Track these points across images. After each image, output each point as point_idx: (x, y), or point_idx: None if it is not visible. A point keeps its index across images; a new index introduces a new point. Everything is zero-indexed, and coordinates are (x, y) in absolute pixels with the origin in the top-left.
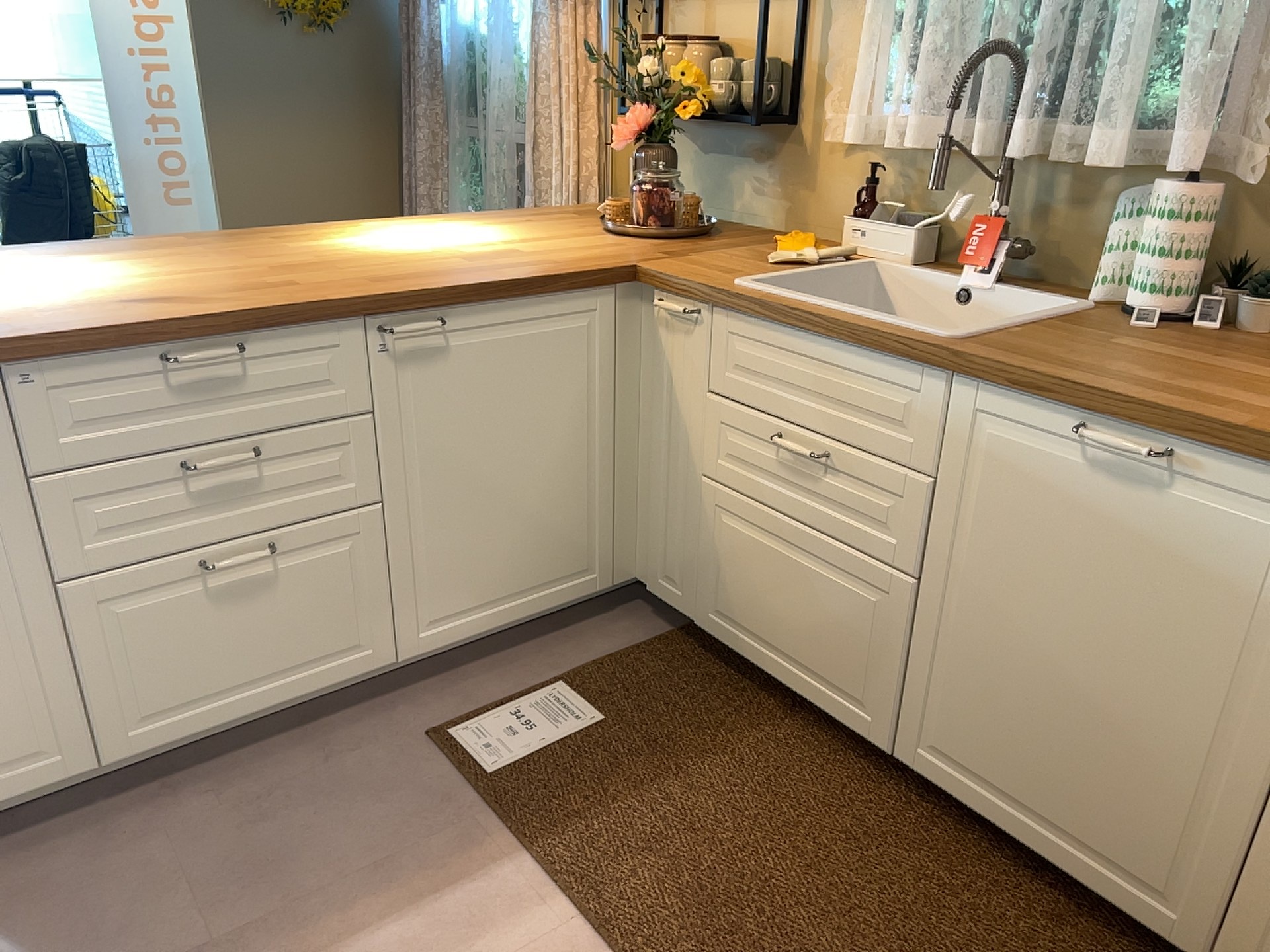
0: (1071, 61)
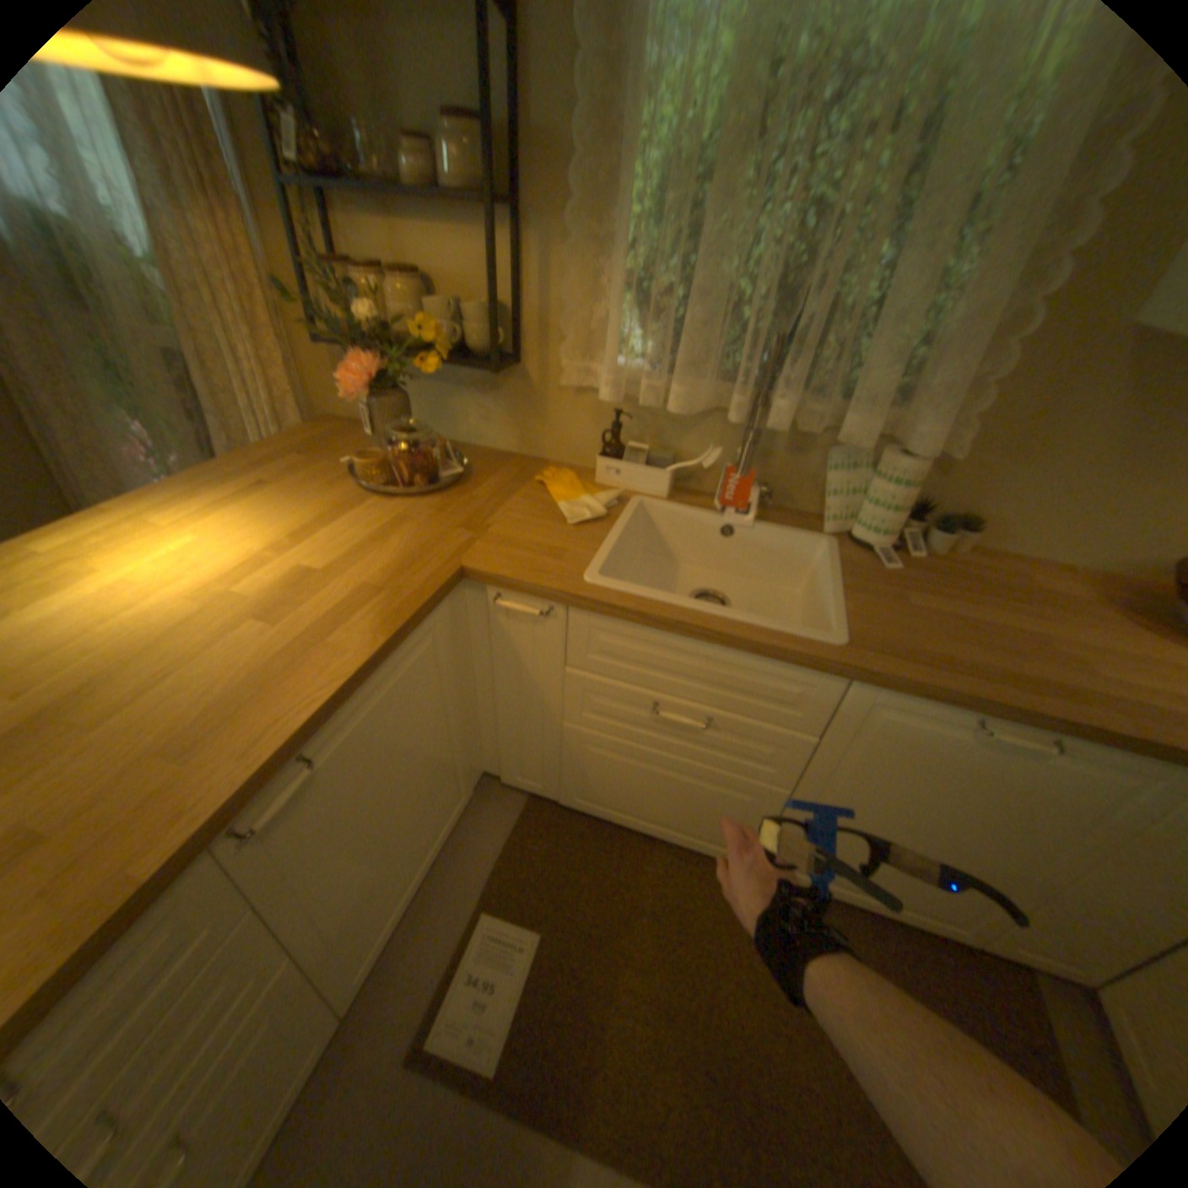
0: (830, 348)
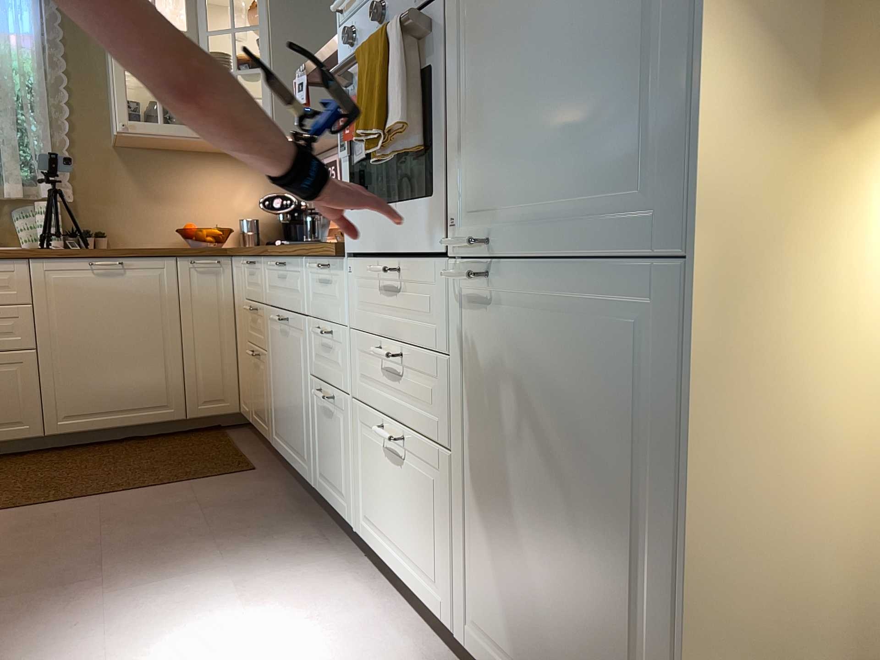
0: None
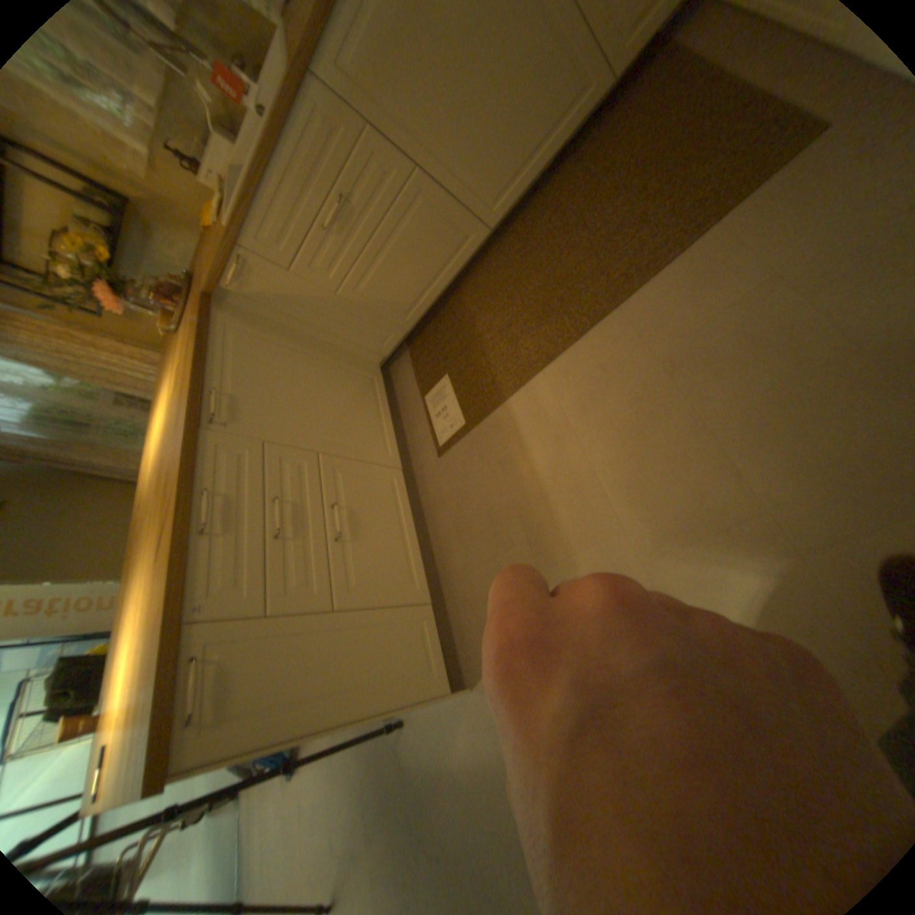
0: None
